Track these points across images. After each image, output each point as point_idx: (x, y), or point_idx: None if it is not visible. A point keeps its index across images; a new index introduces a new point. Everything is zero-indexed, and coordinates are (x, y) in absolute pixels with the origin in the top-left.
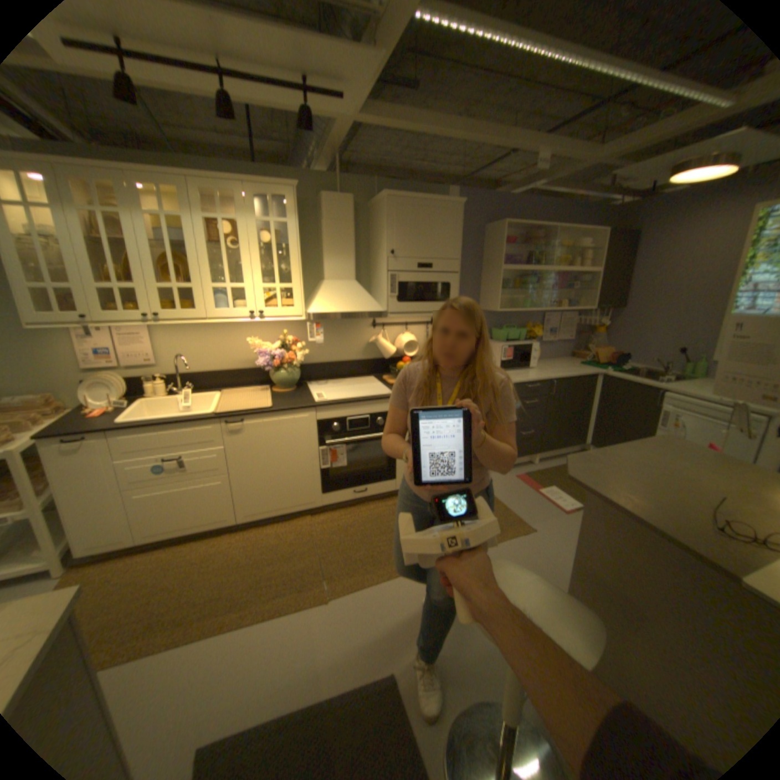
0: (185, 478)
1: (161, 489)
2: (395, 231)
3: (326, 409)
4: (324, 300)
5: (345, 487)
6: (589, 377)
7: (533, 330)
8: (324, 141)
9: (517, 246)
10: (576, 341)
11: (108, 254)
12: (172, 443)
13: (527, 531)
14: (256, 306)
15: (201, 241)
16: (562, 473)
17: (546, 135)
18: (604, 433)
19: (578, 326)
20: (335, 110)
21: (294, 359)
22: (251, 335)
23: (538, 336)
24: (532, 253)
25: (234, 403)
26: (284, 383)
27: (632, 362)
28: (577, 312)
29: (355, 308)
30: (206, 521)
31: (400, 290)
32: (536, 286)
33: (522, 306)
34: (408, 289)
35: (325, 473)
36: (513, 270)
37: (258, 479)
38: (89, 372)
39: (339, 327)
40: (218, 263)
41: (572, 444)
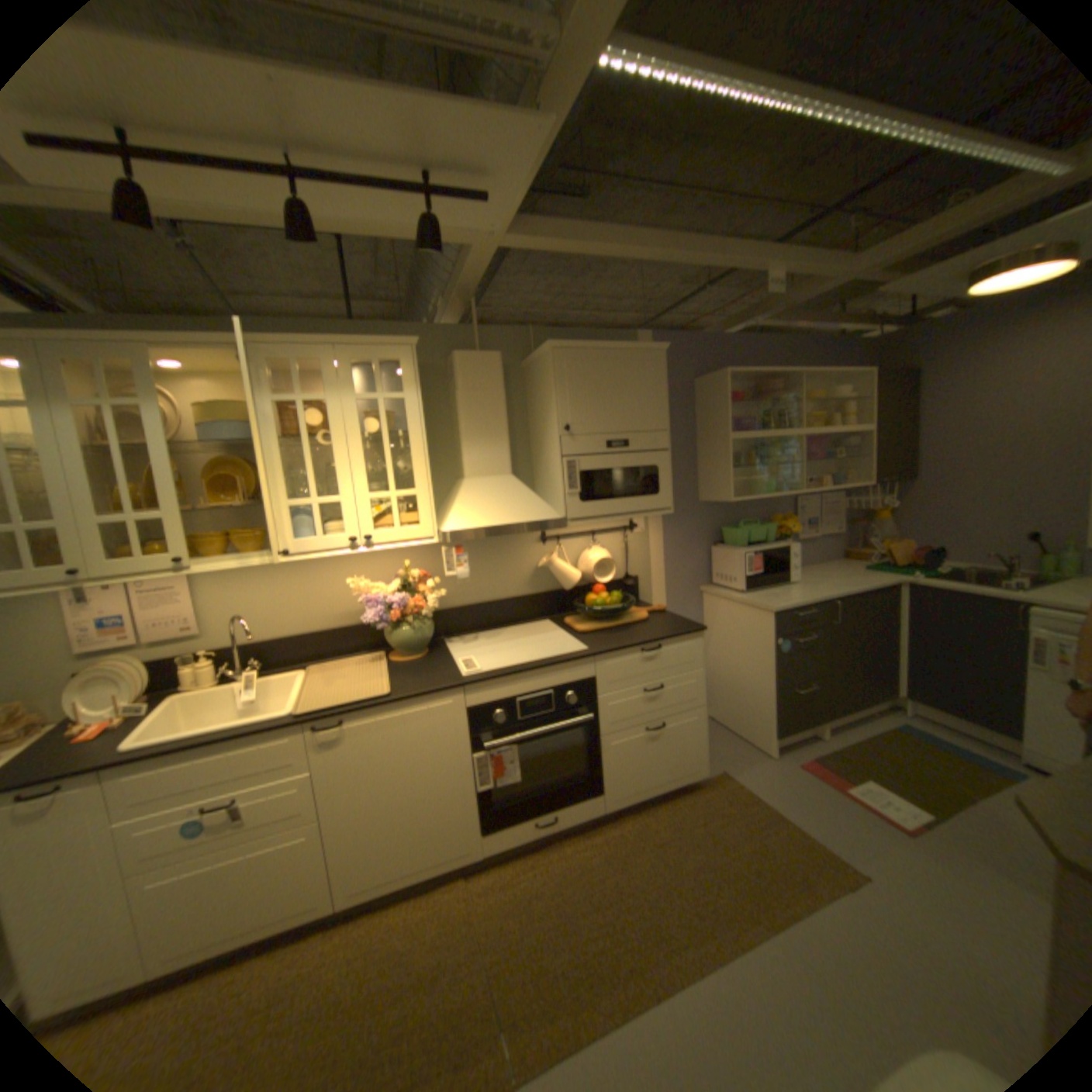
0: (242, 838)
1: (199, 863)
2: (569, 398)
3: (481, 688)
4: (467, 509)
5: (520, 819)
6: (888, 590)
7: (783, 524)
8: (454, 282)
9: (744, 404)
10: (849, 534)
11: (121, 467)
12: (218, 777)
13: (854, 883)
14: (359, 528)
15: (272, 437)
16: (875, 753)
17: (778, 246)
18: (928, 679)
19: (848, 512)
20: (470, 231)
21: (424, 606)
22: (353, 572)
23: (793, 533)
24: (768, 412)
25: (326, 691)
26: (409, 646)
27: (945, 560)
28: (844, 492)
29: (516, 517)
30: (280, 915)
31: (583, 483)
32: (780, 459)
33: (764, 490)
34: (594, 480)
35: (485, 799)
36: (744, 439)
37: (370, 824)
38: (90, 657)
39: (491, 546)
40: (299, 467)
41: (878, 702)
